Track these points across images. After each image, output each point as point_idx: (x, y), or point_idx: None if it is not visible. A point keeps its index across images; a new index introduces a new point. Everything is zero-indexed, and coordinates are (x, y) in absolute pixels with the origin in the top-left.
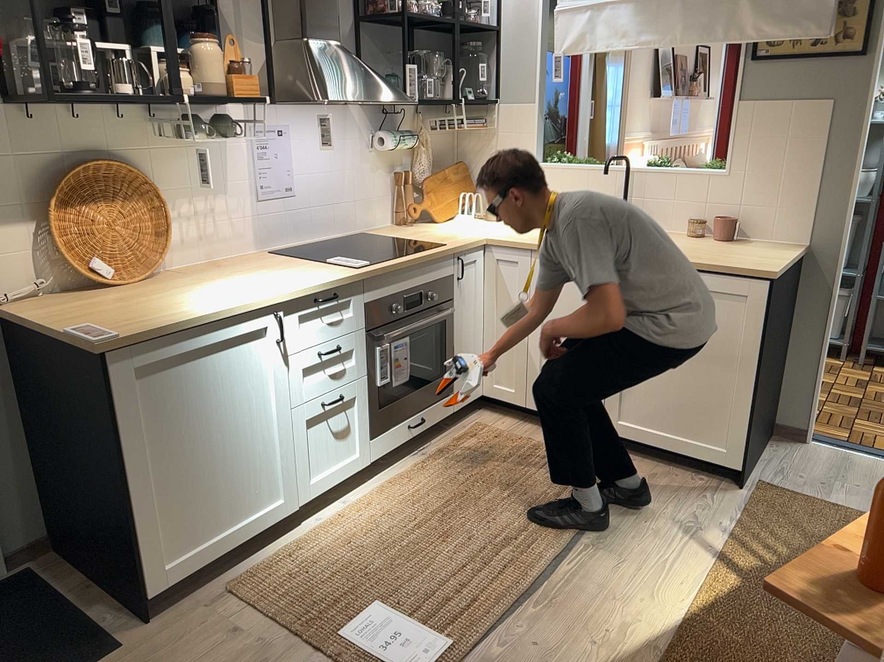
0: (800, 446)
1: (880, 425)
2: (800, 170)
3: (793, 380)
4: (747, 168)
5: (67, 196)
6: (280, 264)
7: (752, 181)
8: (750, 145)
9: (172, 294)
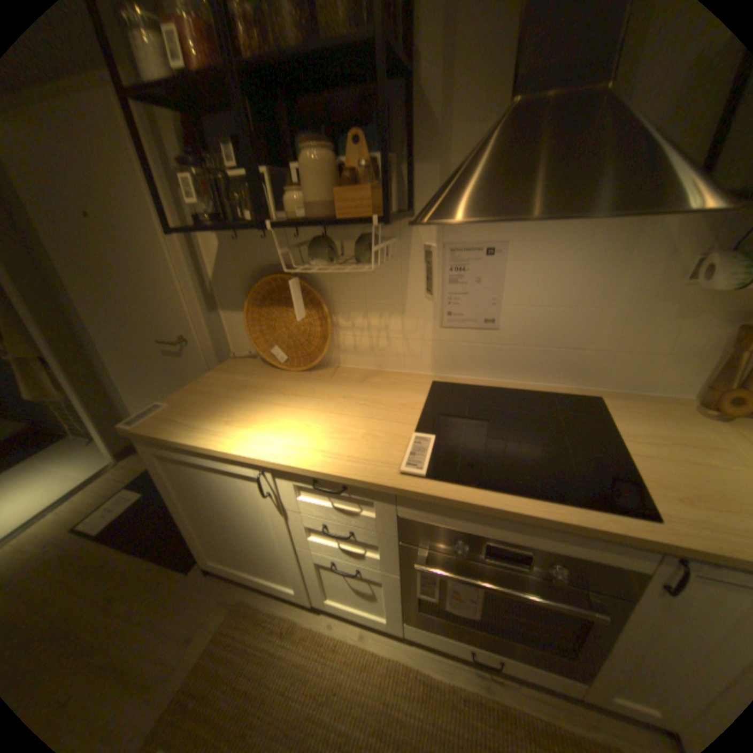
0: None
1: None
2: None
3: None
4: None
5: (262, 296)
6: (392, 405)
7: None
8: None
9: (262, 397)
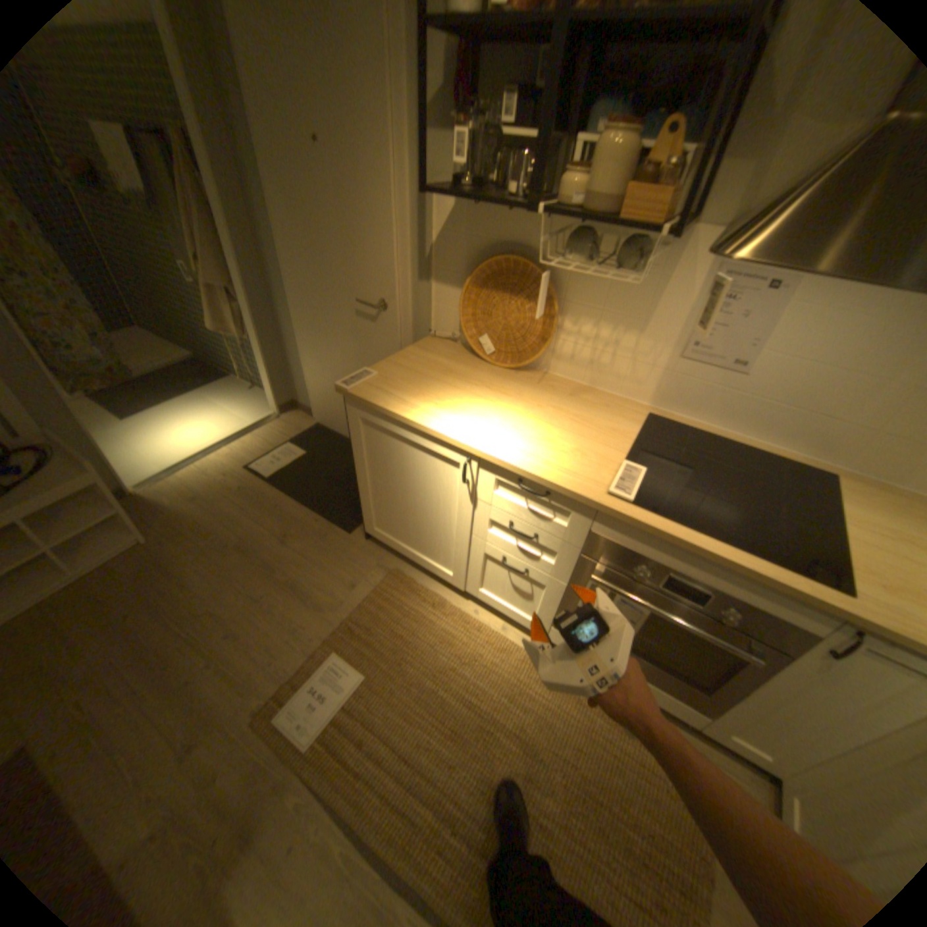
0: None
1: None
2: None
3: None
4: None
5: (486, 278)
6: (603, 429)
7: None
8: None
9: (469, 389)
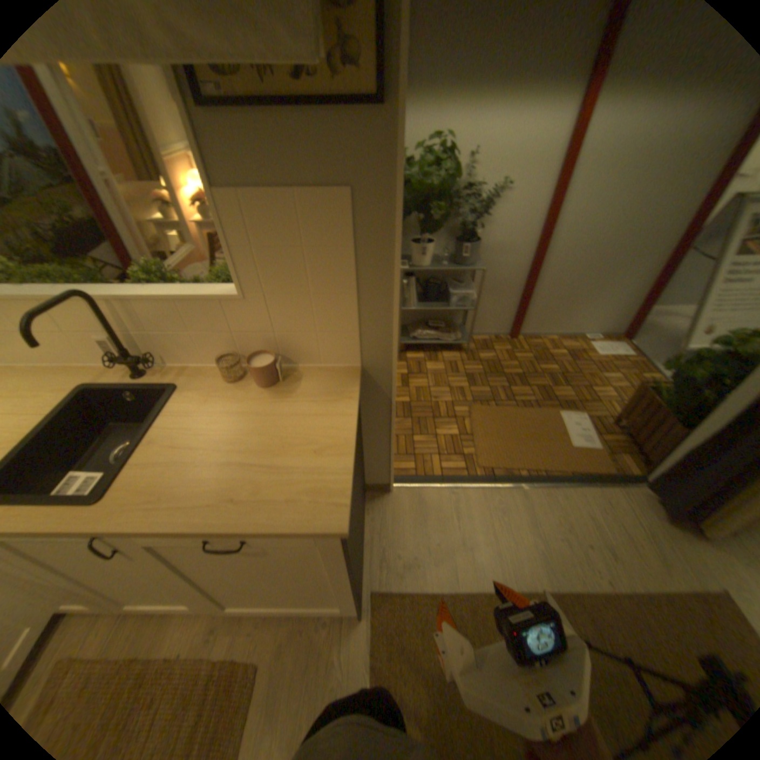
0: (386, 501)
1: (428, 438)
2: (332, 290)
3: (371, 461)
4: (265, 289)
5: None
6: None
7: (277, 305)
8: (257, 259)
9: None
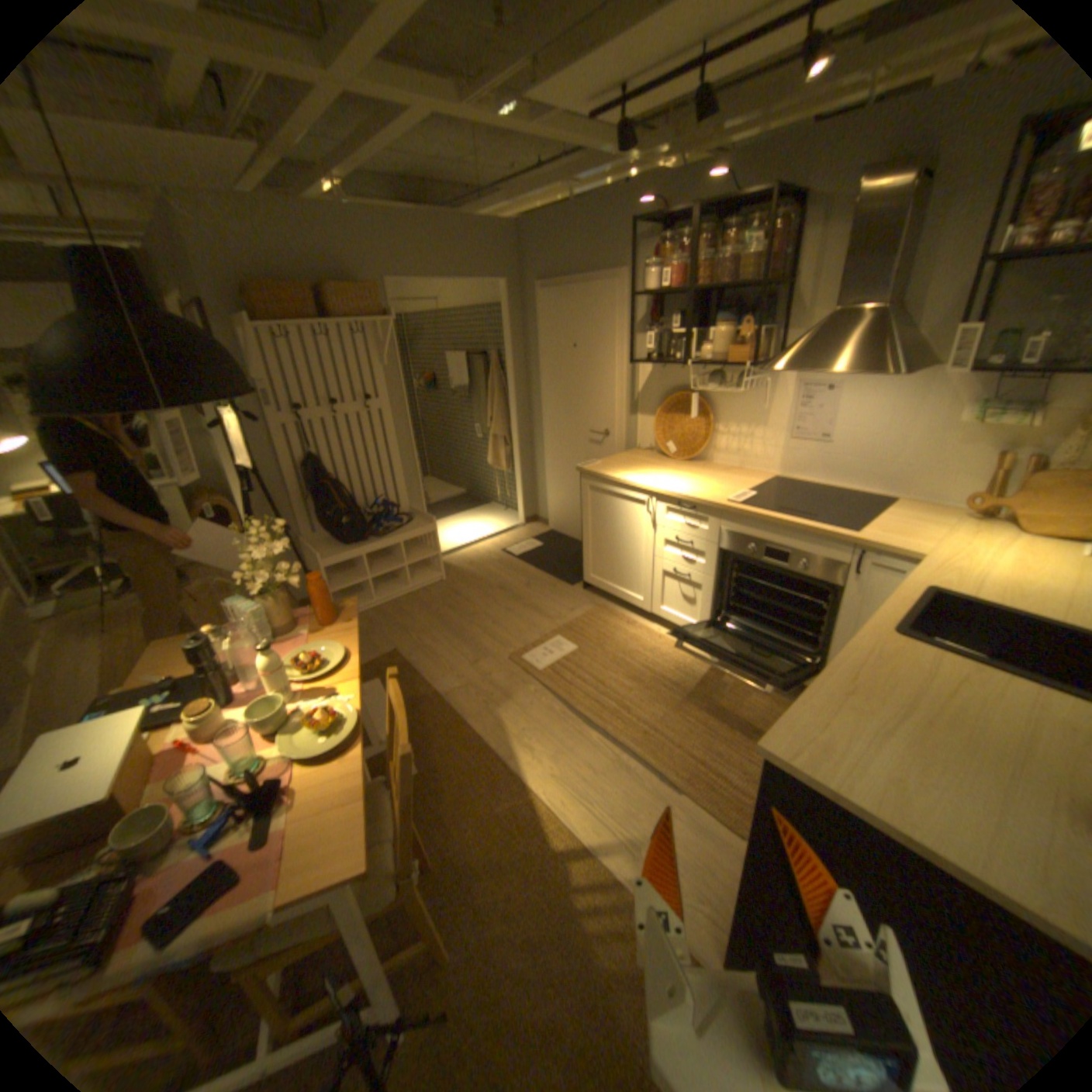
0: None
1: None
2: None
3: None
4: None
5: (670, 407)
6: (737, 482)
7: None
8: None
9: (655, 468)
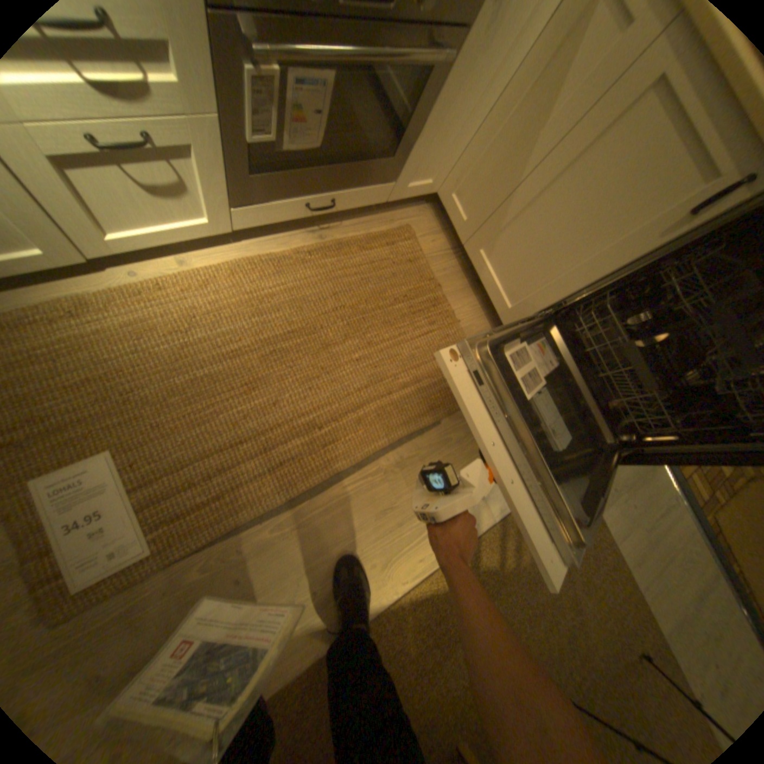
0: None
1: None
2: None
3: None
4: None
5: None
6: None
7: None
8: None
9: None
